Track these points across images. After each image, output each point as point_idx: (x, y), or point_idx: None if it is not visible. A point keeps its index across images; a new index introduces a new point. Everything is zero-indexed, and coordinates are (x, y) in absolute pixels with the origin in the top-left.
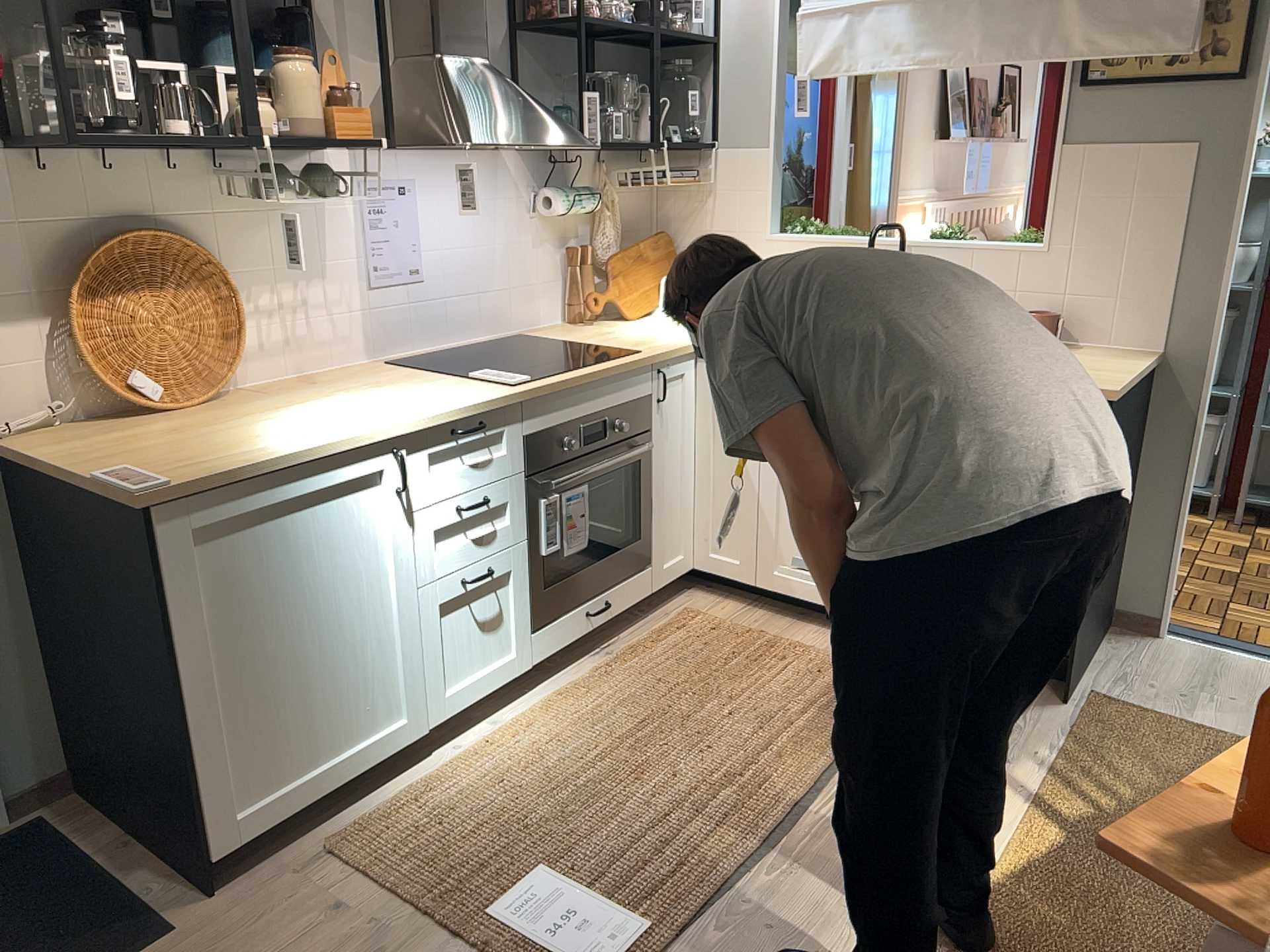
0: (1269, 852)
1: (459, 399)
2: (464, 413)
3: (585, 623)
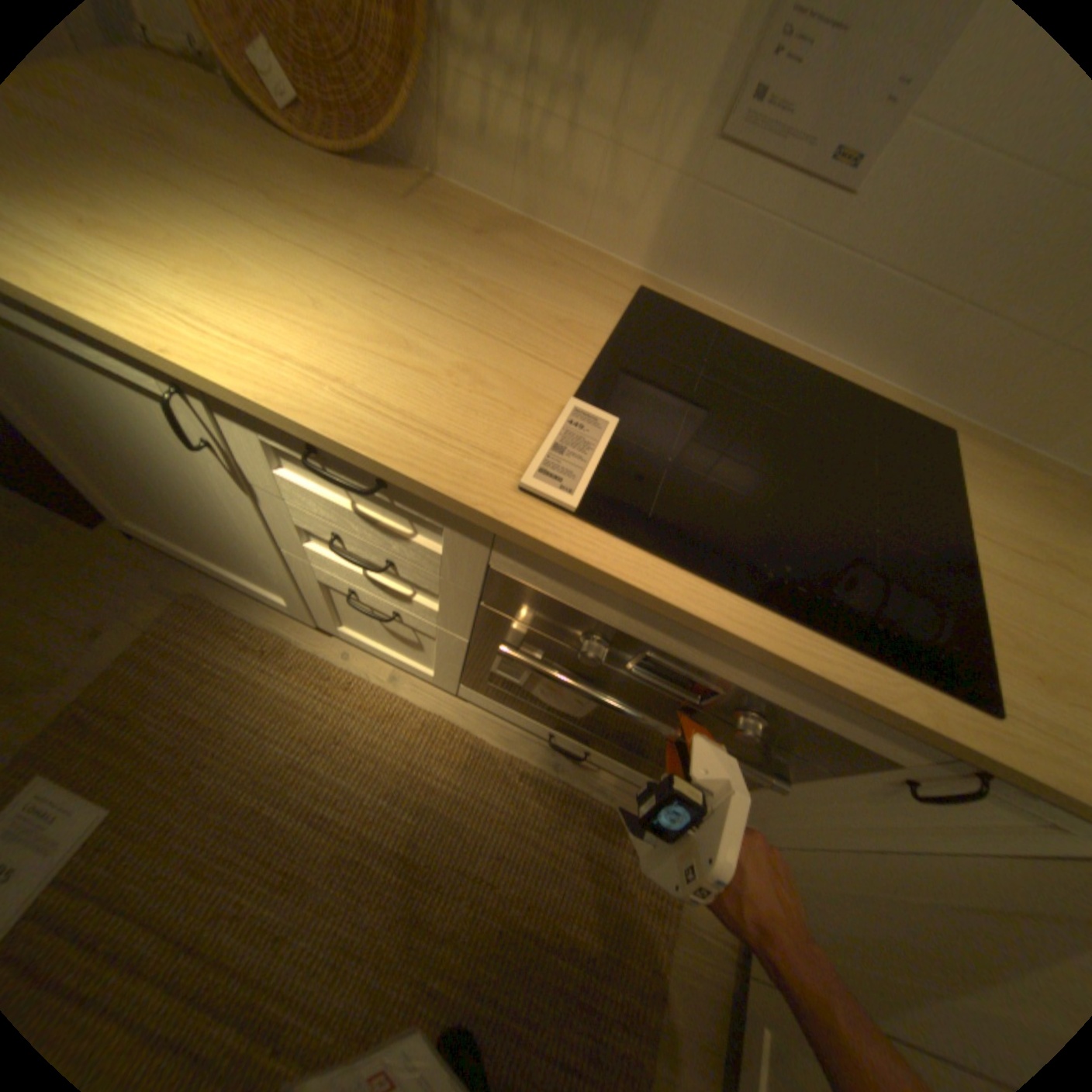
0: None
1: (387, 413)
2: (319, 442)
3: (544, 734)
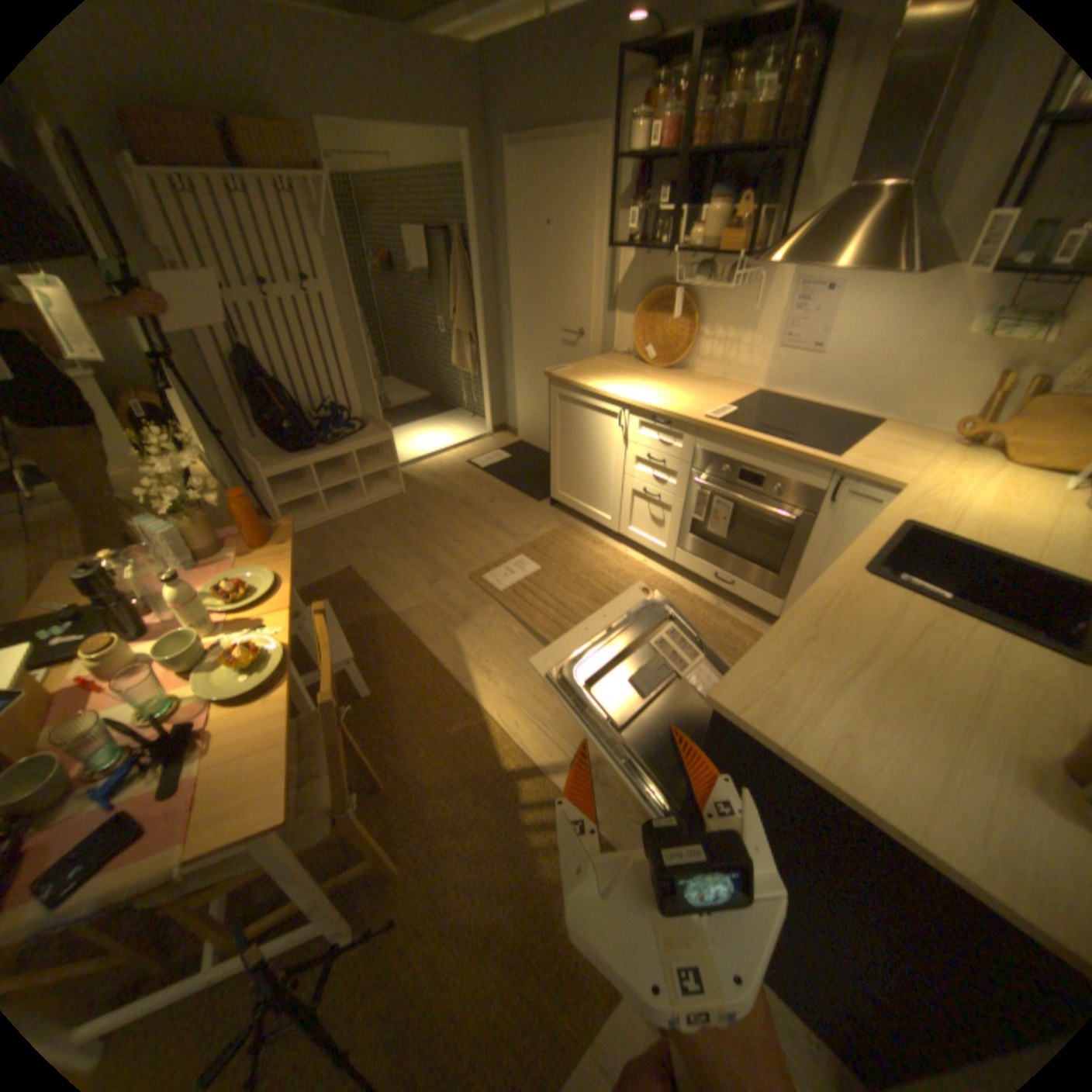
0: (257, 541)
1: (672, 407)
2: (656, 412)
3: (712, 576)
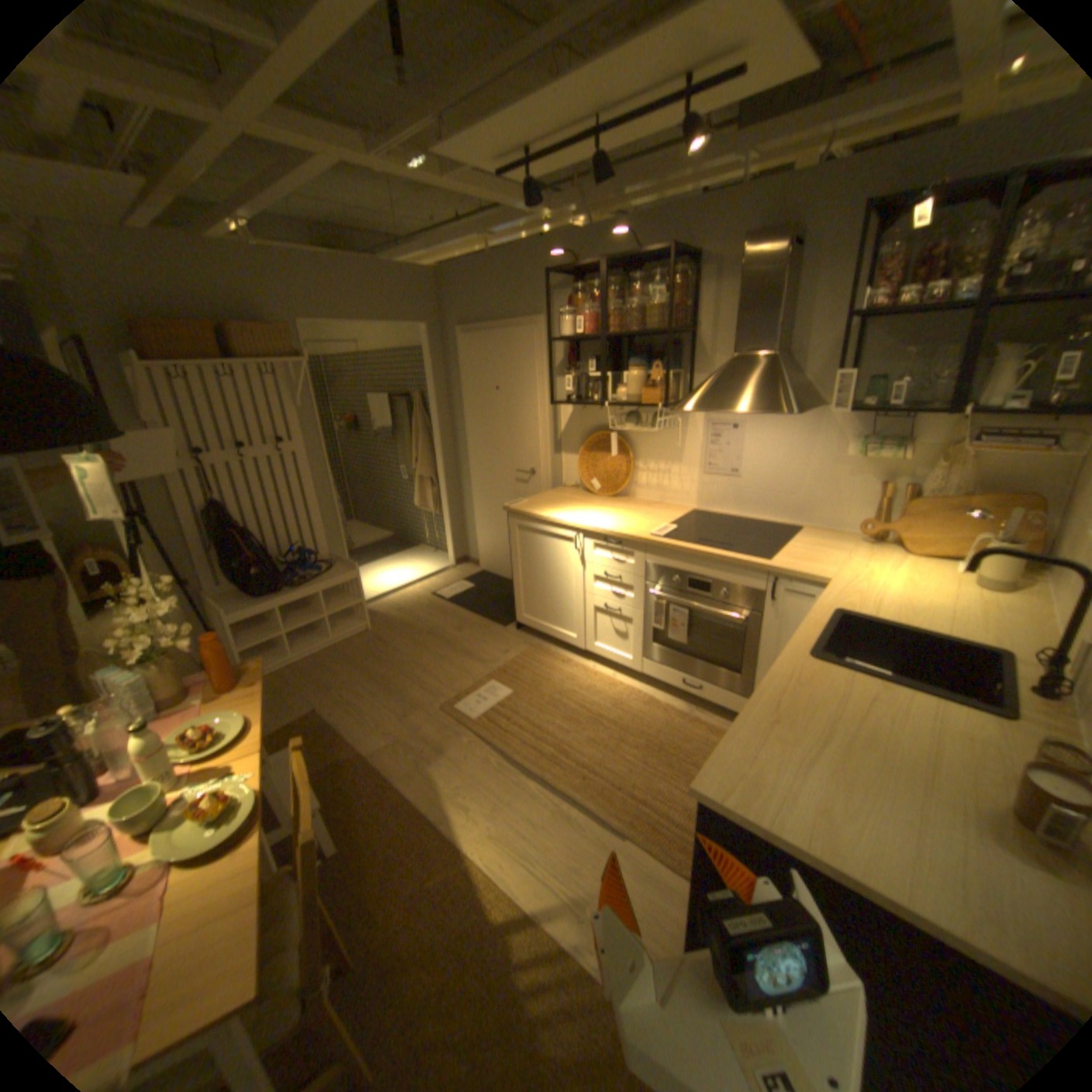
0: (226, 685)
1: (621, 528)
2: (607, 533)
3: (680, 682)
